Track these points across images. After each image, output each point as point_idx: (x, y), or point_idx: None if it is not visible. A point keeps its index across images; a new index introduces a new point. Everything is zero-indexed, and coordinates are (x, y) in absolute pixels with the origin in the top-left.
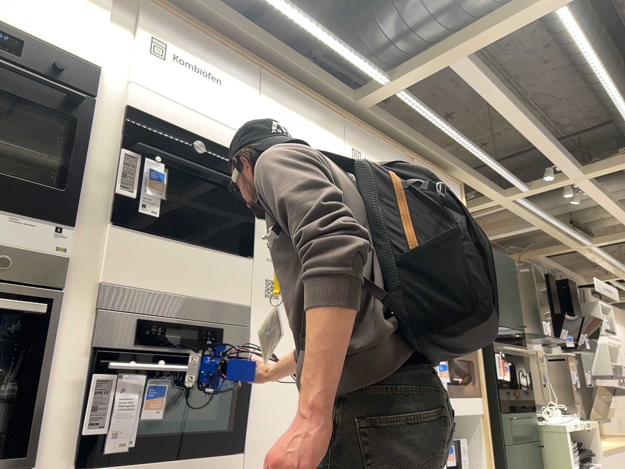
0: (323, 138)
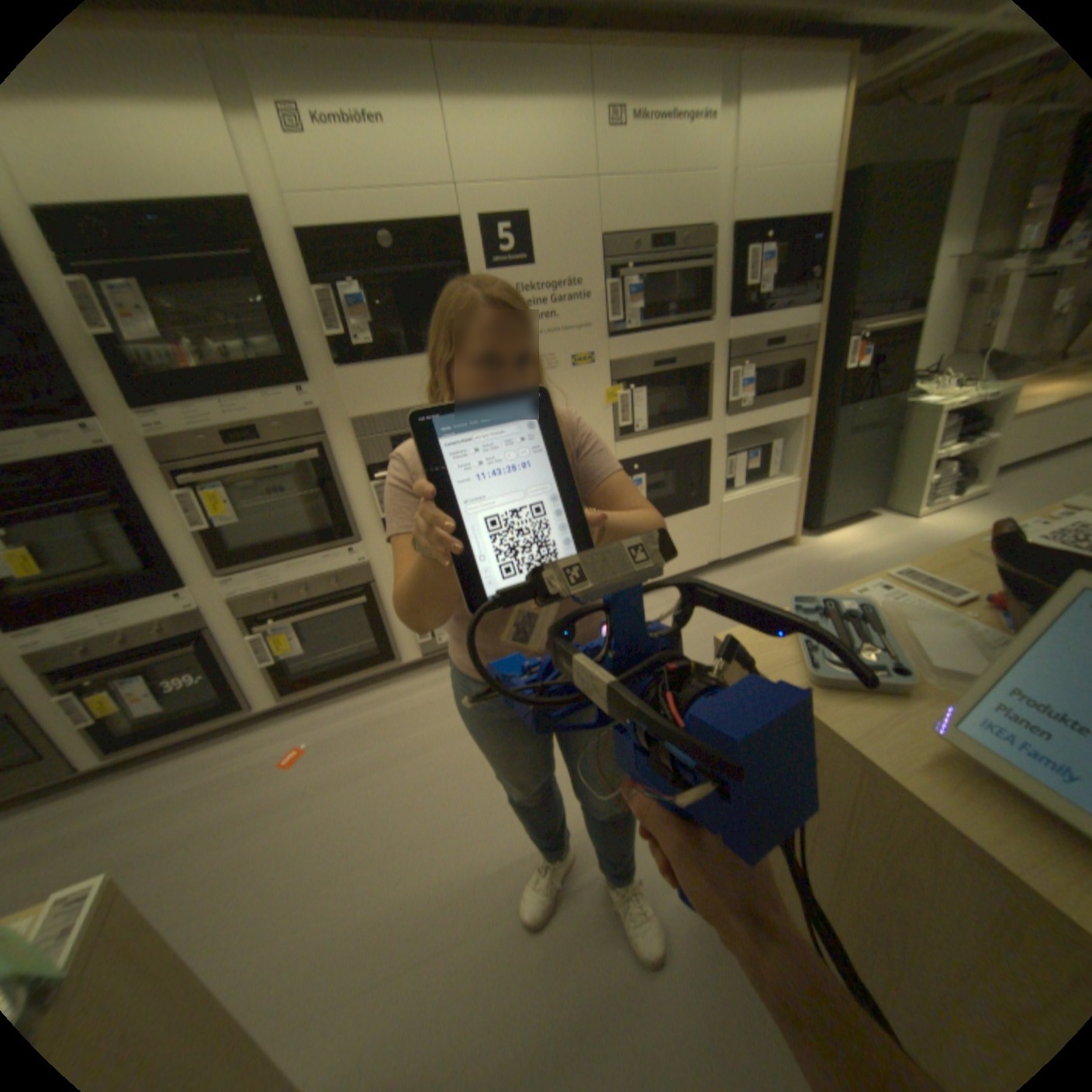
0: (555, 109)
